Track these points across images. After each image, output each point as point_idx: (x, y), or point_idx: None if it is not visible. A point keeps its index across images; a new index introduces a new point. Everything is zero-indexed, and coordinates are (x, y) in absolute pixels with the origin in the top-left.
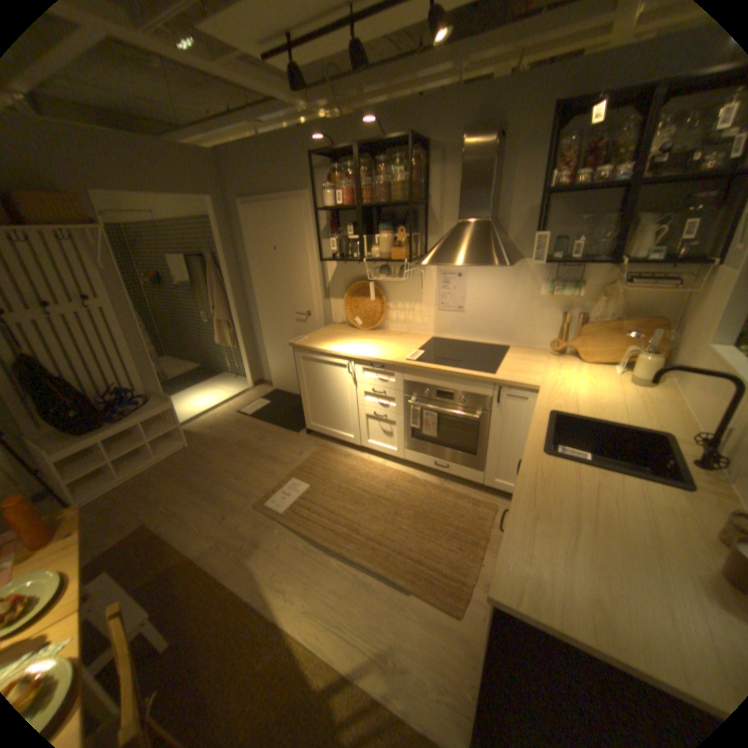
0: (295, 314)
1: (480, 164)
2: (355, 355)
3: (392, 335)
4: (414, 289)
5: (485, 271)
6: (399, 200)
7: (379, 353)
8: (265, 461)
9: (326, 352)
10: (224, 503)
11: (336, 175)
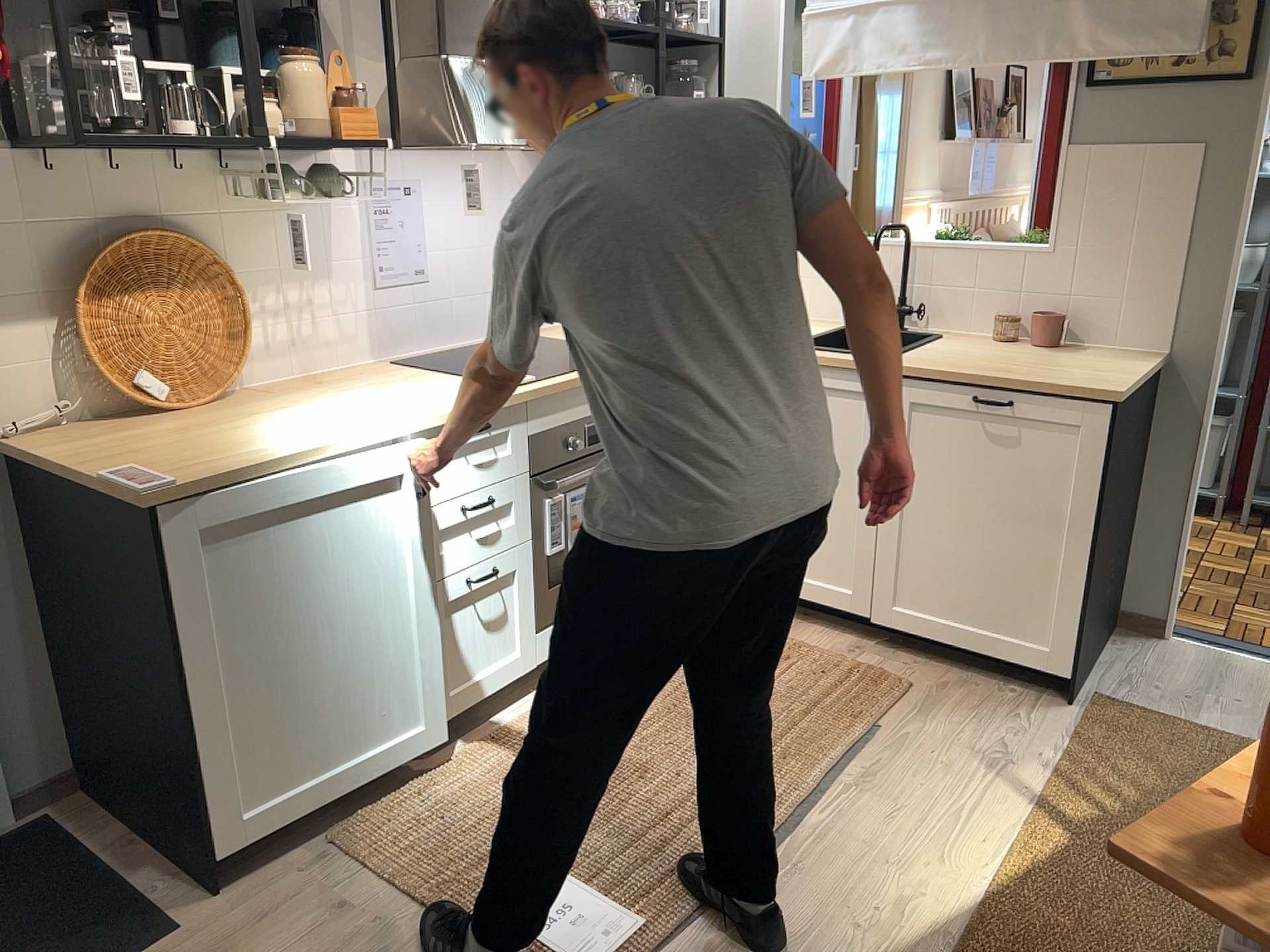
0: None
1: None
2: (421, 420)
3: (309, 387)
4: (310, 240)
5: (453, 179)
6: None
7: (445, 401)
8: None
9: (314, 461)
10: None
11: None
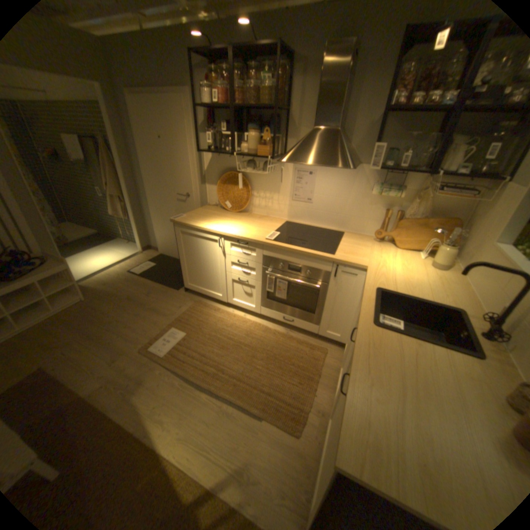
0: (177, 195)
1: (335, 79)
2: (225, 233)
3: (255, 218)
4: (274, 181)
5: (331, 171)
6: (267, 104)
7: (244, 233)
8: (150, 313)
9: (201, 229)
10: (114, 348)
11: (213, 75)
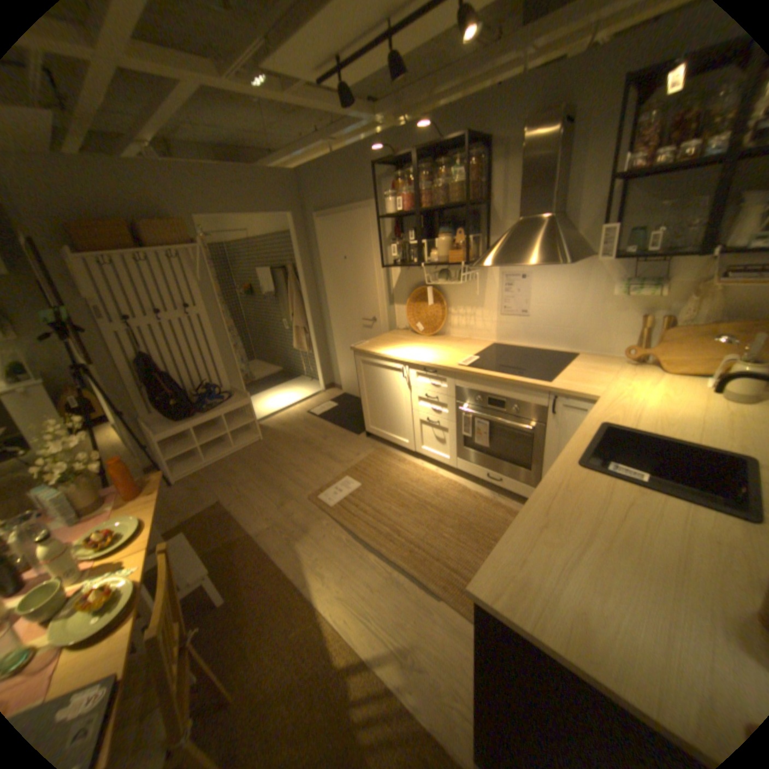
0: (362, 320)
1: (546, 155)
2: (409, 359)
3: (452, 341)
4: (476, 293)
5: (552, 271)
6: (459, 201)
7: (433, 358)
8: (325, 458)
9: (383, 357)
10: (285, 491)
11: (400, 182)
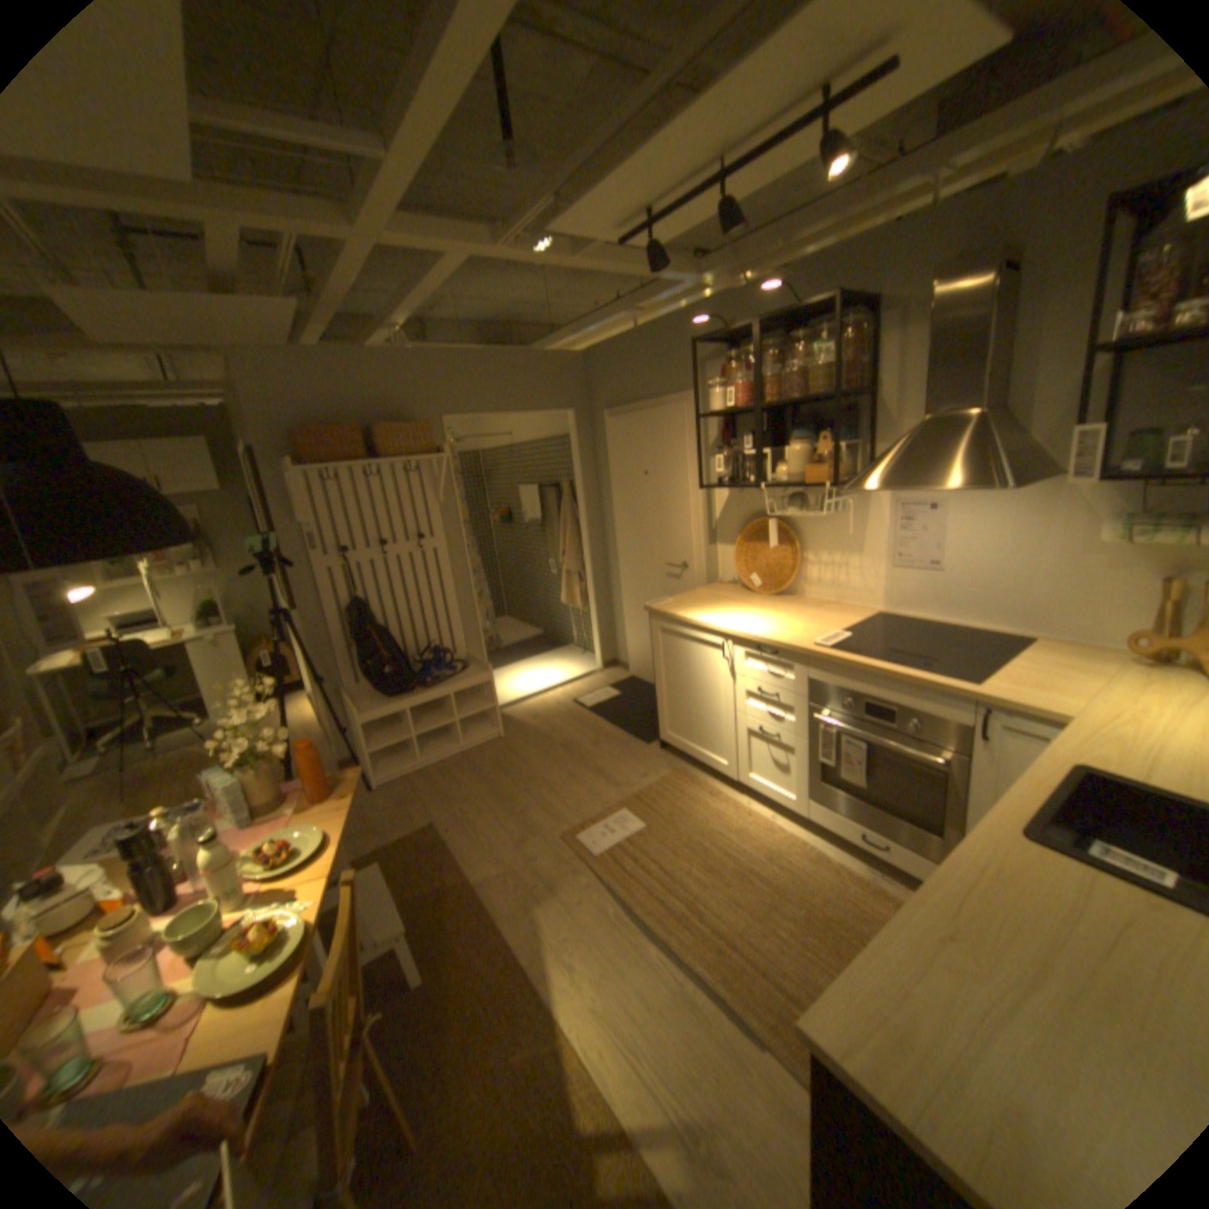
0: (665, 565)
1: (971, 319)
2: (734, 630)
3: (808, 605)
4: (851, 530)
5: (984, 498)
6: (823, 391)
7: (773, 631)
8: (593, 776)
9: (693, 623)
10: (528, 821)
11: (734, 364)
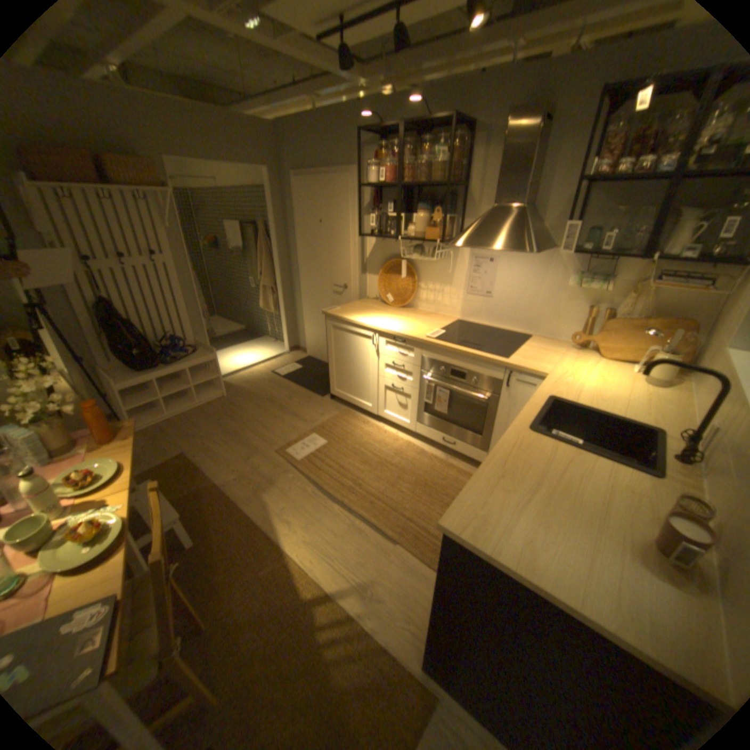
0: (333, 286)
1: (523, 148)
2: (380, 328)
3: (420, 314)
4: (446, 271)
5: (517, 258)
6: (439, 181)
7: (402, 329)
8: (290, 417)
9: (354, 324)
10: (251, 446)
11: (383, 152)
